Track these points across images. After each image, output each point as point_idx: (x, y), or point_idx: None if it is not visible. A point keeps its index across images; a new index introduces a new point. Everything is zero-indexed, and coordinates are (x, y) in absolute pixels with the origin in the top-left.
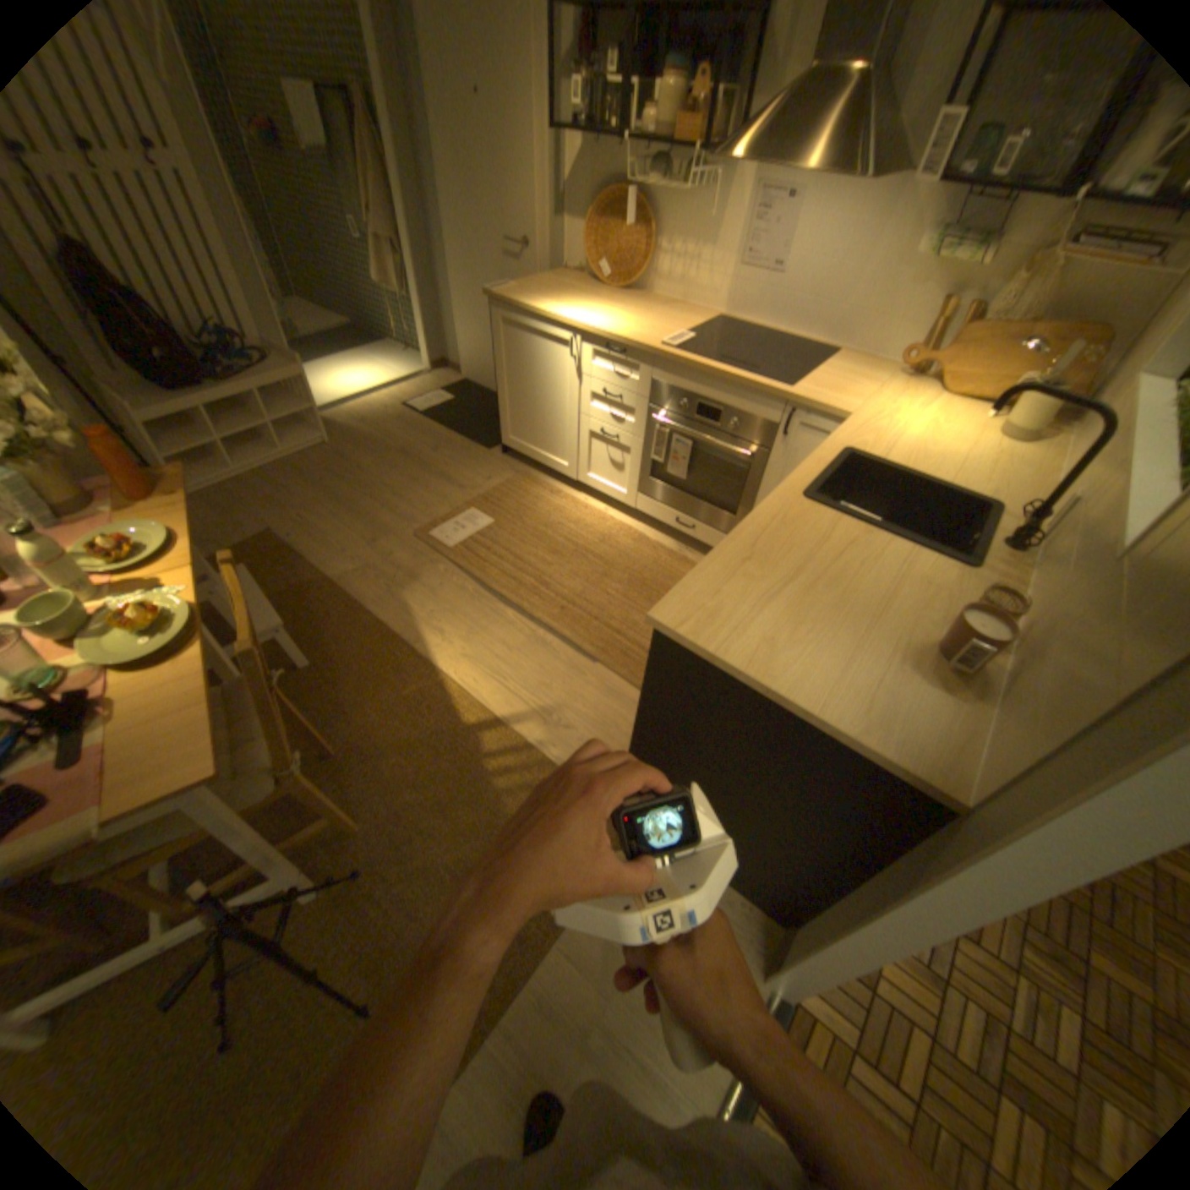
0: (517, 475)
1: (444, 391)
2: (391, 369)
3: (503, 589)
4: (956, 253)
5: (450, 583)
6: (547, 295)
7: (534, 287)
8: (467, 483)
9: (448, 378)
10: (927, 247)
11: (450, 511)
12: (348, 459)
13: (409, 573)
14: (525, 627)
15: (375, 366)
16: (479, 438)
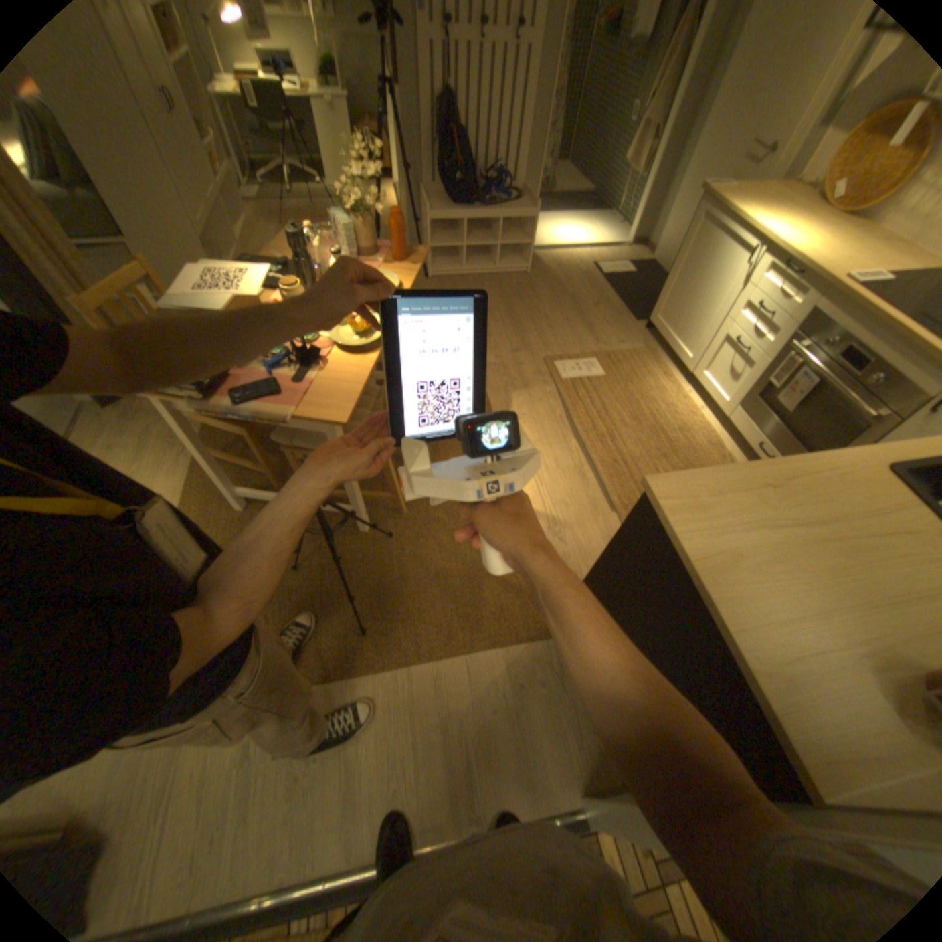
0: (646, 349)
1: (631, 263)
2: (602, 235)
3: (579, 425)
4: None
5: (546, 403)
6: (760, 201)
7: (753, 191)
8: (603, 339)
9: (640, 255)
10: None
11: (578, 354)
12: (533, 289)
13: (525, 383)
14: (577, 459)
15: (591, 229)
16: (634, 310)
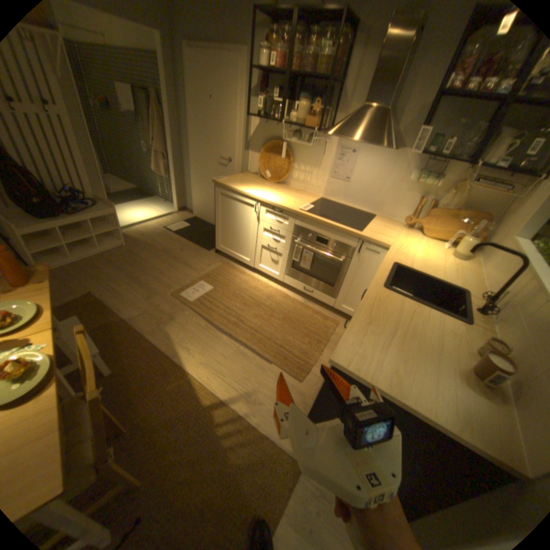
0: (224, 263)
1: (185, 221)
2: (158, 210)
3: (220, 324)
4: (426, 181)
5: (192, 321)
6: (243, 184)
7: (236, 180)
8: (199, 268)
9: (187, 216)
10: (413, 177)
11: (190, 282)
12: (136, 254)
13: (170, 316)
14: (233, 345)
15: (150, 209)
16: (204, 245)
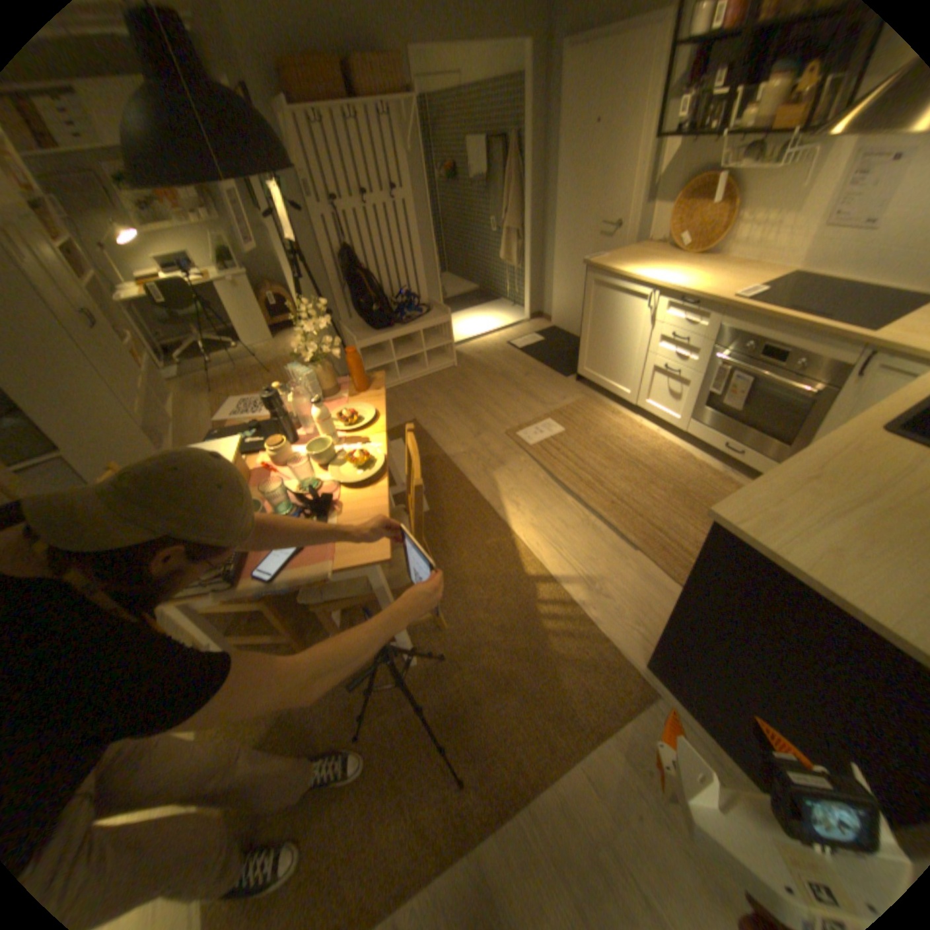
0: (586, 397)
1: (536, 334)
2: (502, 319)
3: (566, 480)
4: None
5: (527, 471)
6: (633, 261)
7: (623, 255)
8: (547, 400)
9: (541, 325)
10: None
11: (532, 419)
12: (467, 378)
13: (499, 459)
14: (580, 512)
15: (491, 317)
16: (559, 368)
